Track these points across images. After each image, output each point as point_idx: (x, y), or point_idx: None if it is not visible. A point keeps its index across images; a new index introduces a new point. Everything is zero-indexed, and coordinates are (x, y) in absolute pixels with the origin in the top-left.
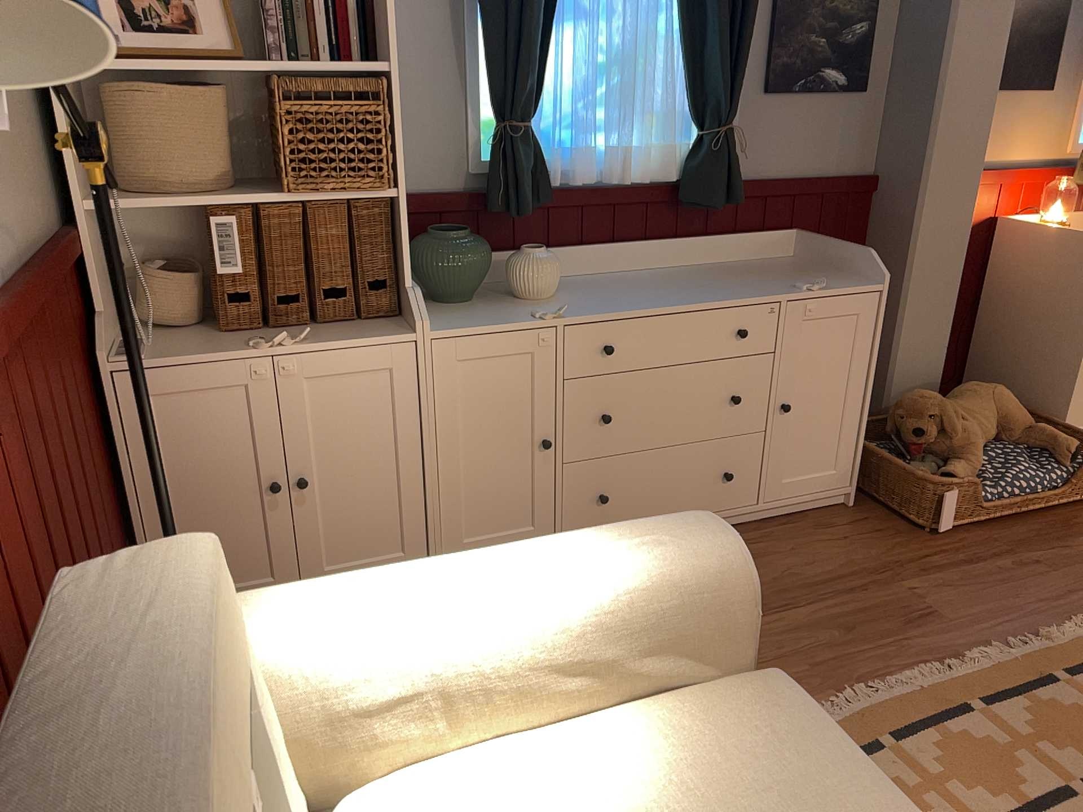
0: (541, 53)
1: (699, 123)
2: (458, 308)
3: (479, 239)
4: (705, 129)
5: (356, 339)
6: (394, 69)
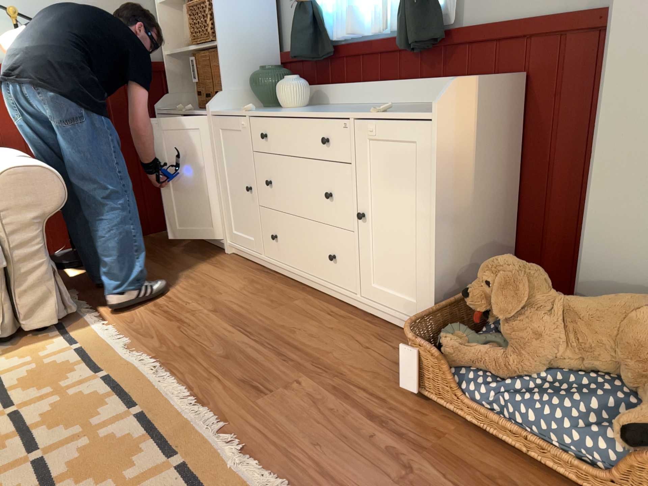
0: None
1: None
2: (257, 109)
3: (273, 72)
4: None
5: (199, 113)
6: None
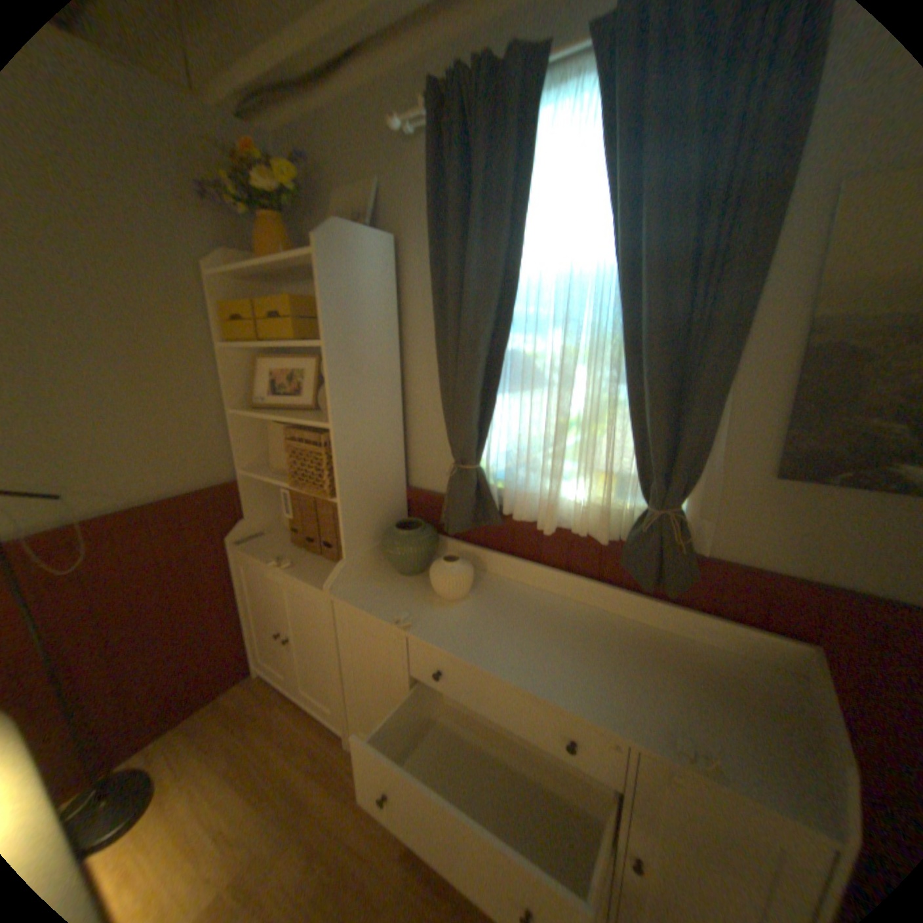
0: (483, 415)
1: (647, 495)
2: (393, 580)
3: (419, 539)
4: (651, 504)
5: (307, 579)
6: (333, 427)
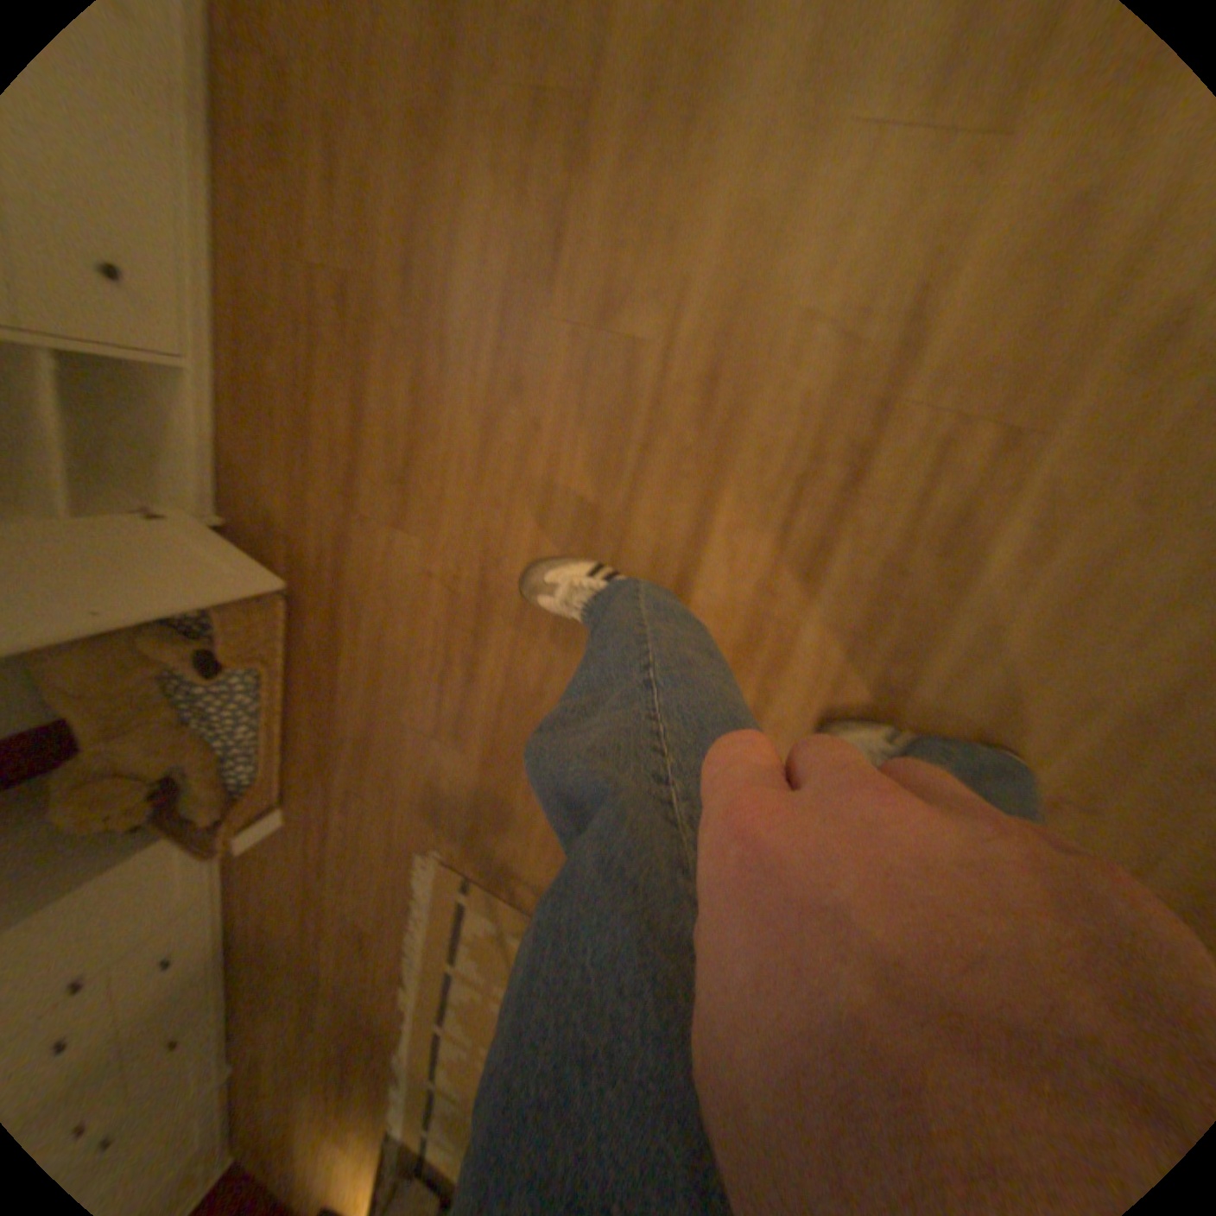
0: None
1: None
2: None
3: None
4: None
5: None
6: None
